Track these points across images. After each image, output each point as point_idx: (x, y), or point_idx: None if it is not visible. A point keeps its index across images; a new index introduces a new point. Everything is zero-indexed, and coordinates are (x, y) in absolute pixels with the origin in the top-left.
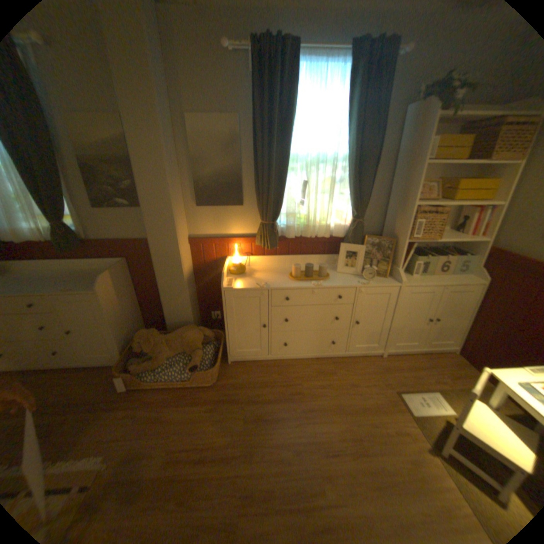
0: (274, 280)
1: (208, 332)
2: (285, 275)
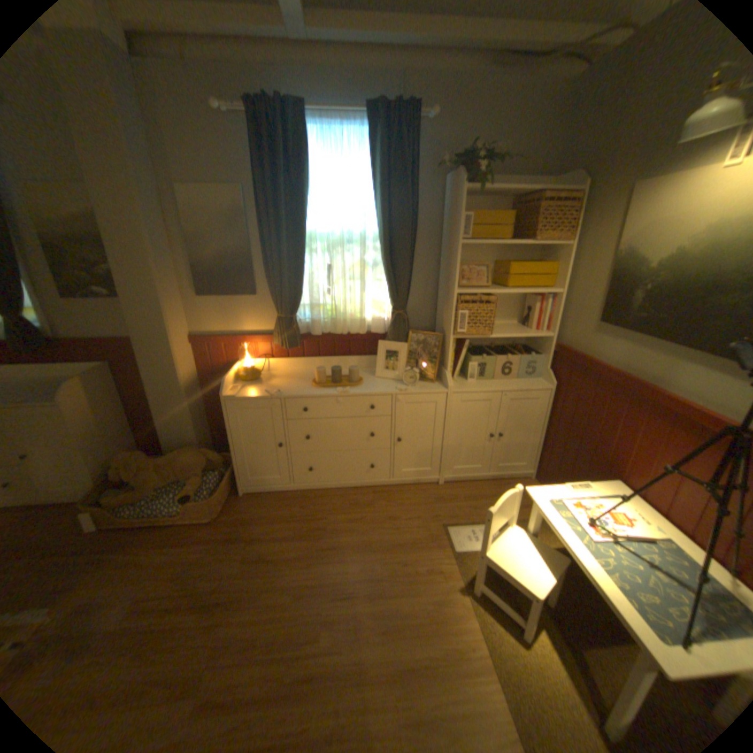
0: (291, 388)
1: (213, 456)
2: (308, 381)
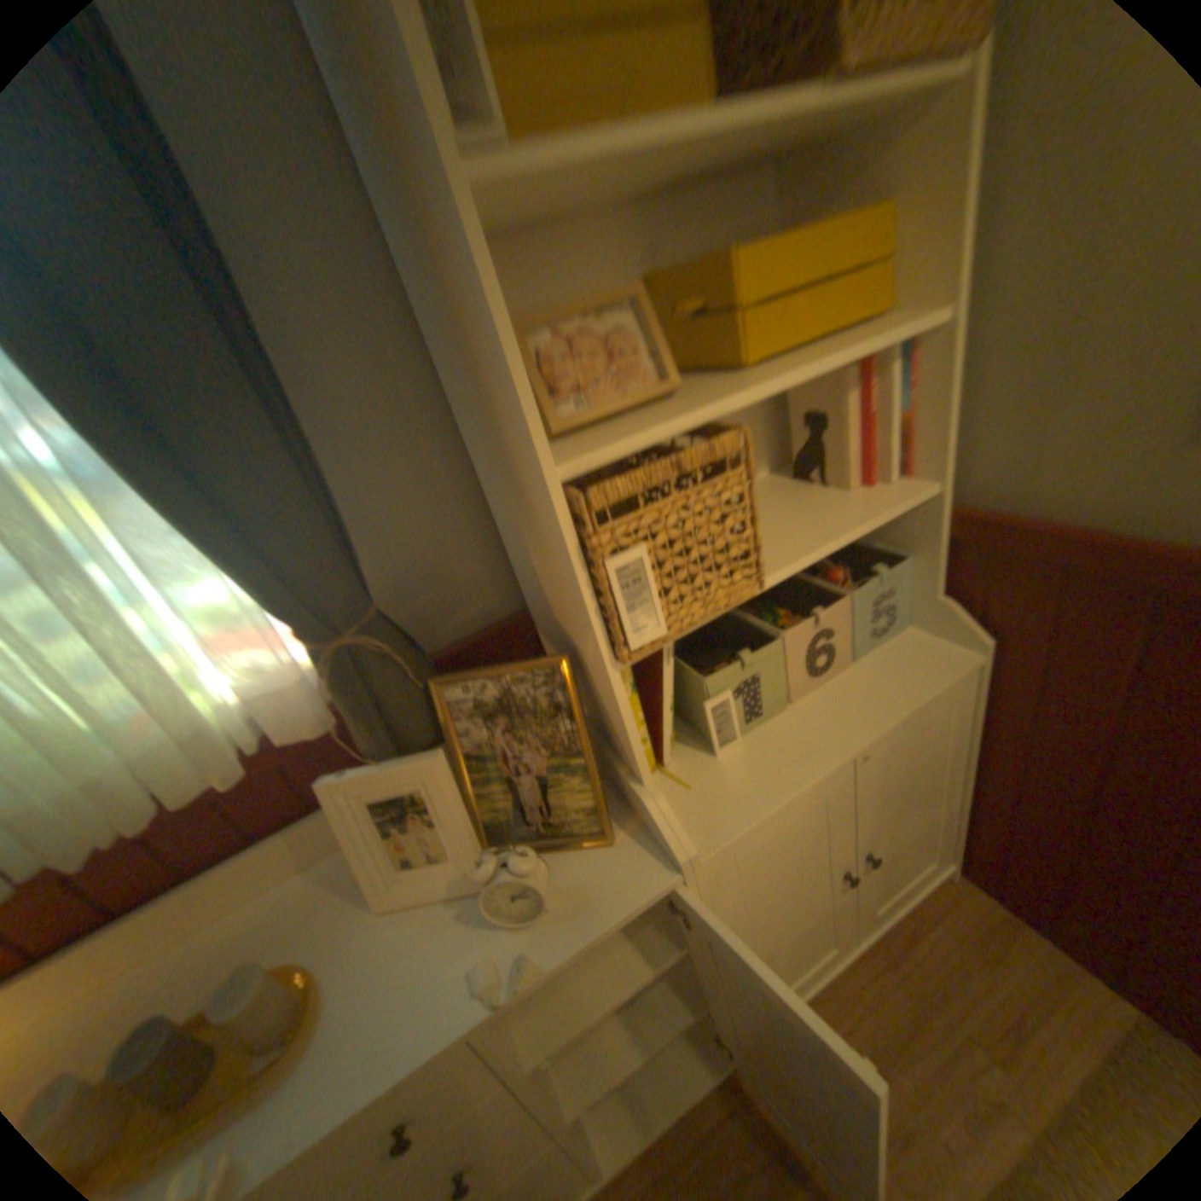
0: None
1: None
2: None
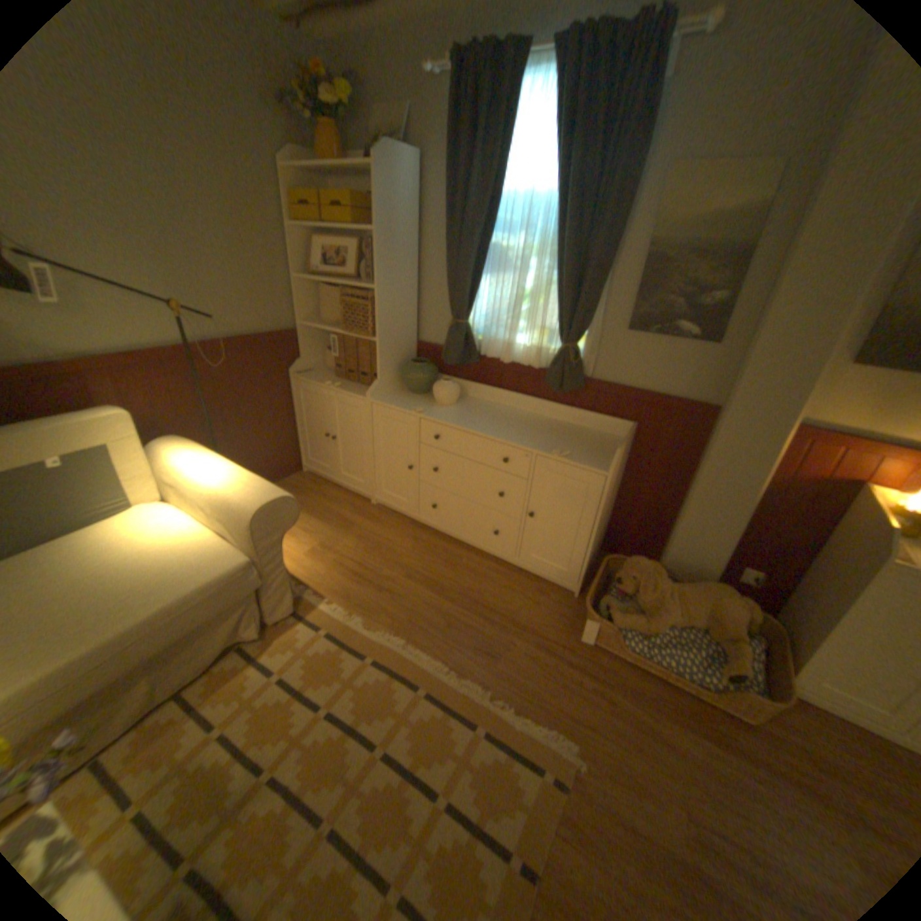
0: None
1: (761, 616)
2: None
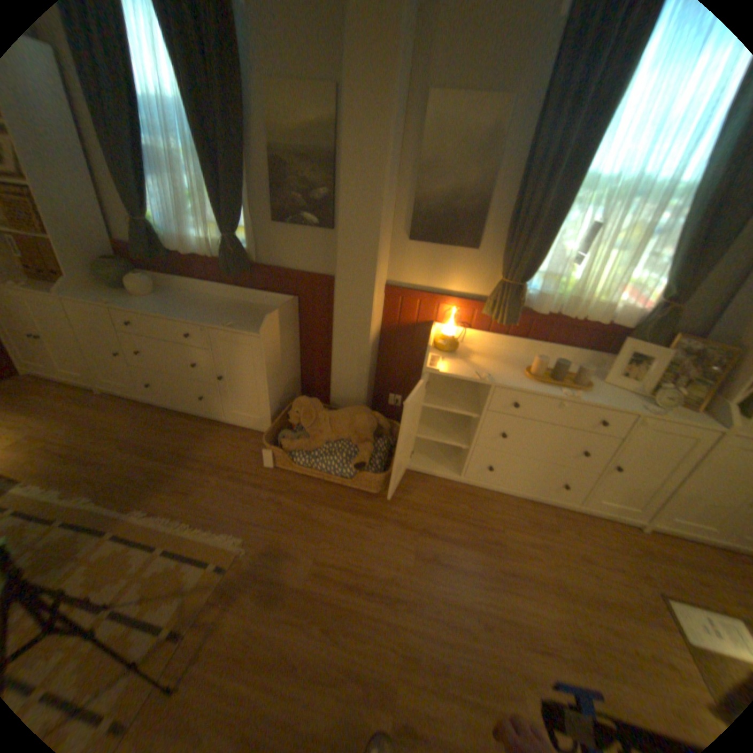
0: (501, 373)
1: (384, 422)
2: (517, 368)
